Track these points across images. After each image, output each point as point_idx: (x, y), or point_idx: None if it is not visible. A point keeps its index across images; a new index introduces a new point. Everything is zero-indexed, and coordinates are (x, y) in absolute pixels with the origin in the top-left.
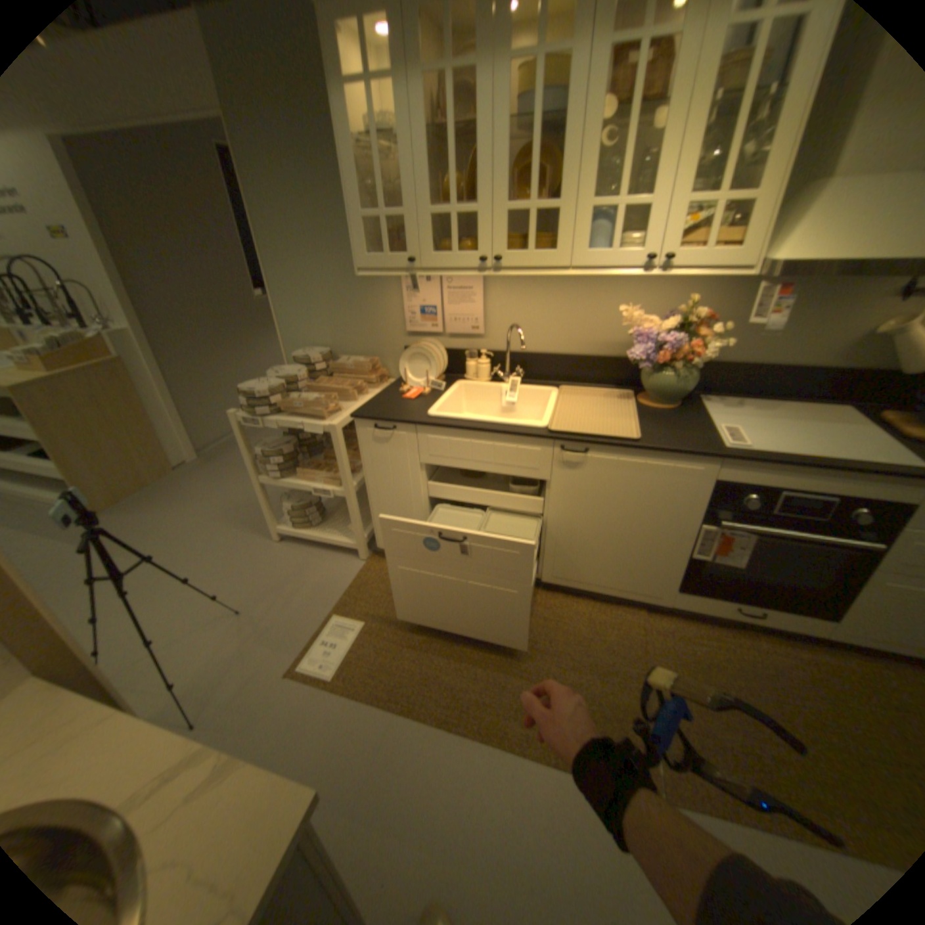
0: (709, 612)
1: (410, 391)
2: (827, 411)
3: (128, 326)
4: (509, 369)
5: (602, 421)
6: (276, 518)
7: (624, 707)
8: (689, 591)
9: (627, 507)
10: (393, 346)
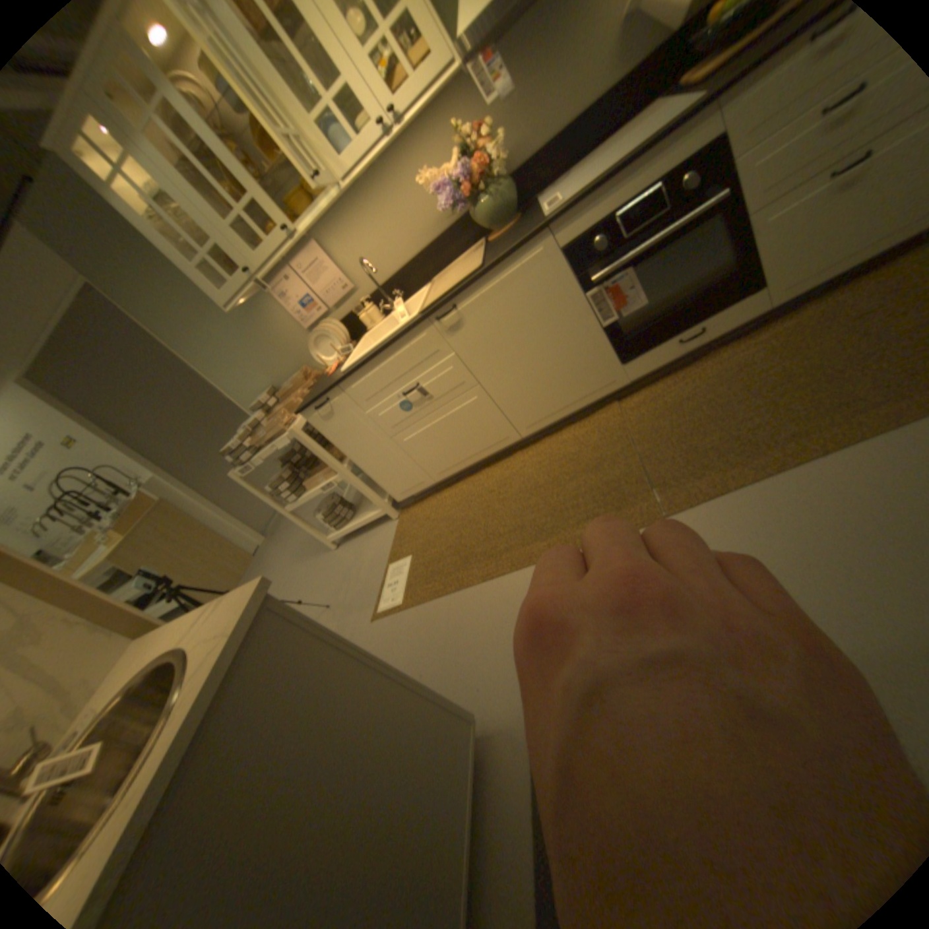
0: (660, 360)
1: (334, 368)
2: (641, 119)
3: (152, 473)
4: (393, 297)
5: (459, 275)
6: (322, 530)
7: (617, 476)
8: (628, 355)
9: (522, 325)
10: (308, 347)
